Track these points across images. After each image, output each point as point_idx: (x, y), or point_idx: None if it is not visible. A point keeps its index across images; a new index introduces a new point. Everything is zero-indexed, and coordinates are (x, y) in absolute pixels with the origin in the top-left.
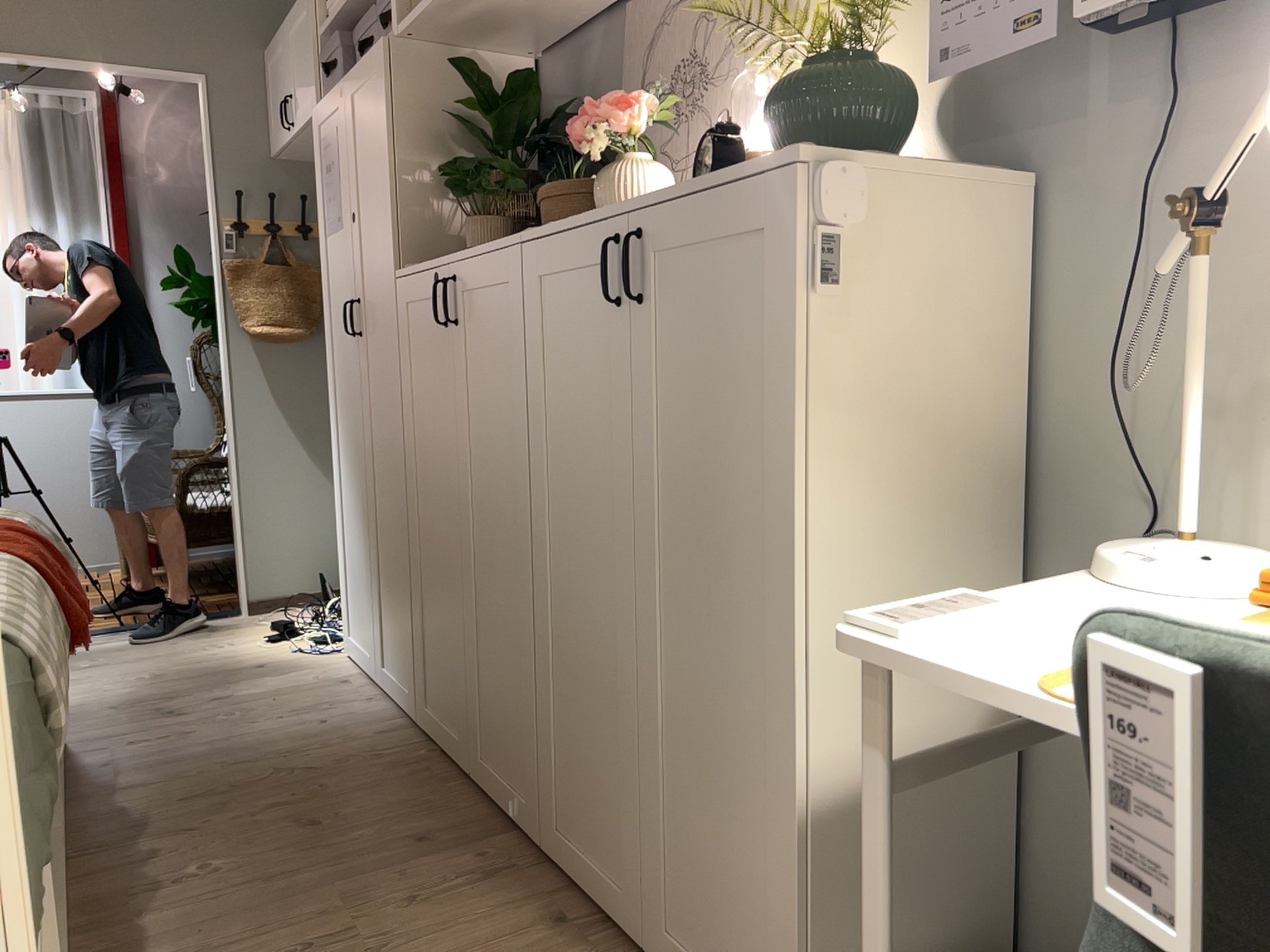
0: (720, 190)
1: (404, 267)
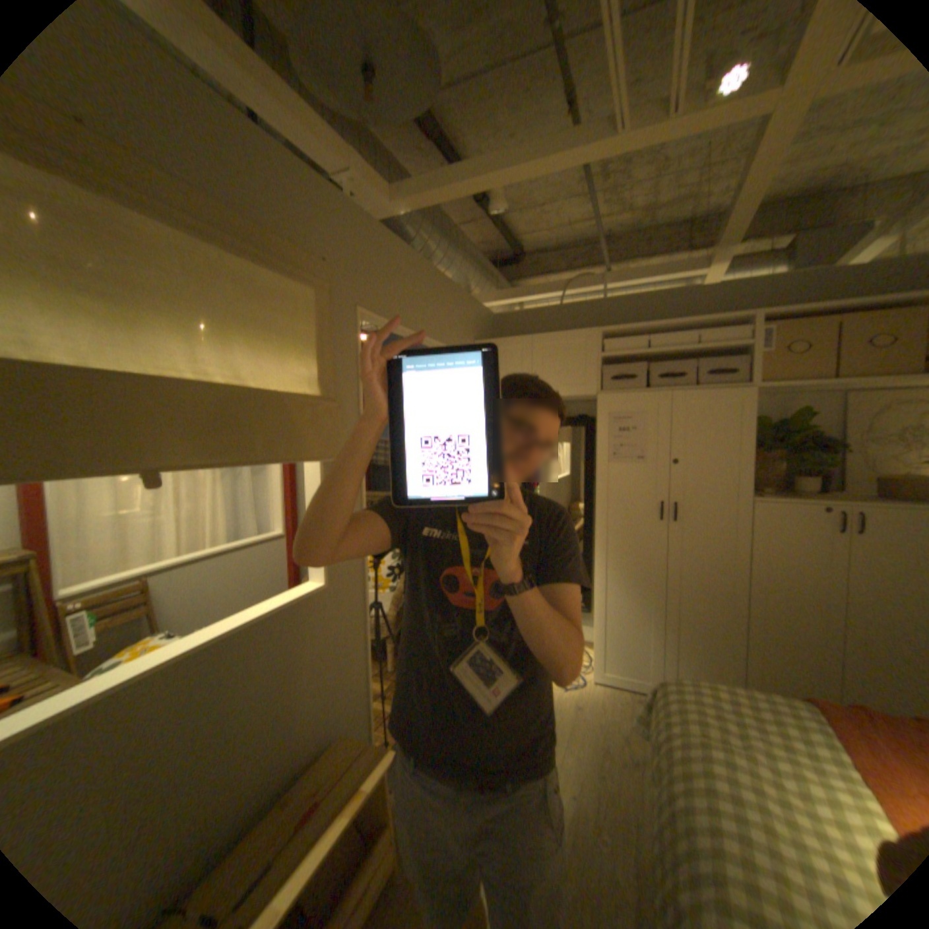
0: None
1: (767, 499)
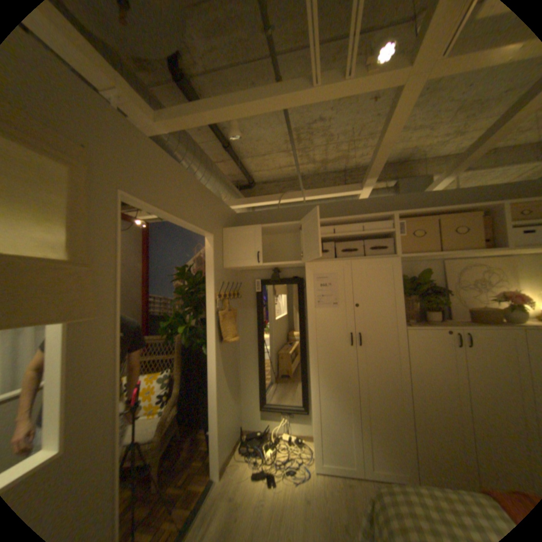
0: None
1: (414, 327)
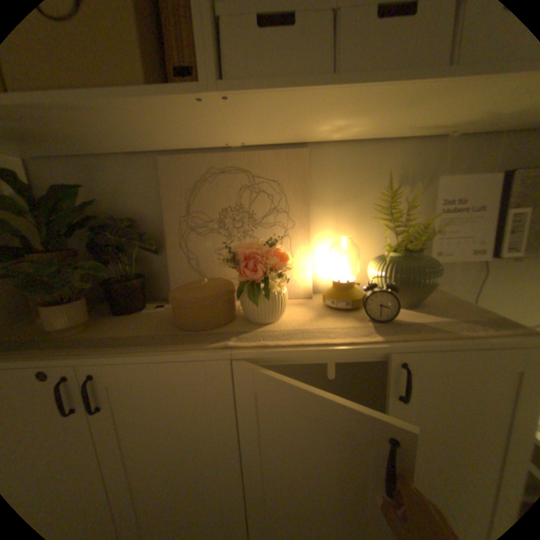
0: (487, 350)
1: None
